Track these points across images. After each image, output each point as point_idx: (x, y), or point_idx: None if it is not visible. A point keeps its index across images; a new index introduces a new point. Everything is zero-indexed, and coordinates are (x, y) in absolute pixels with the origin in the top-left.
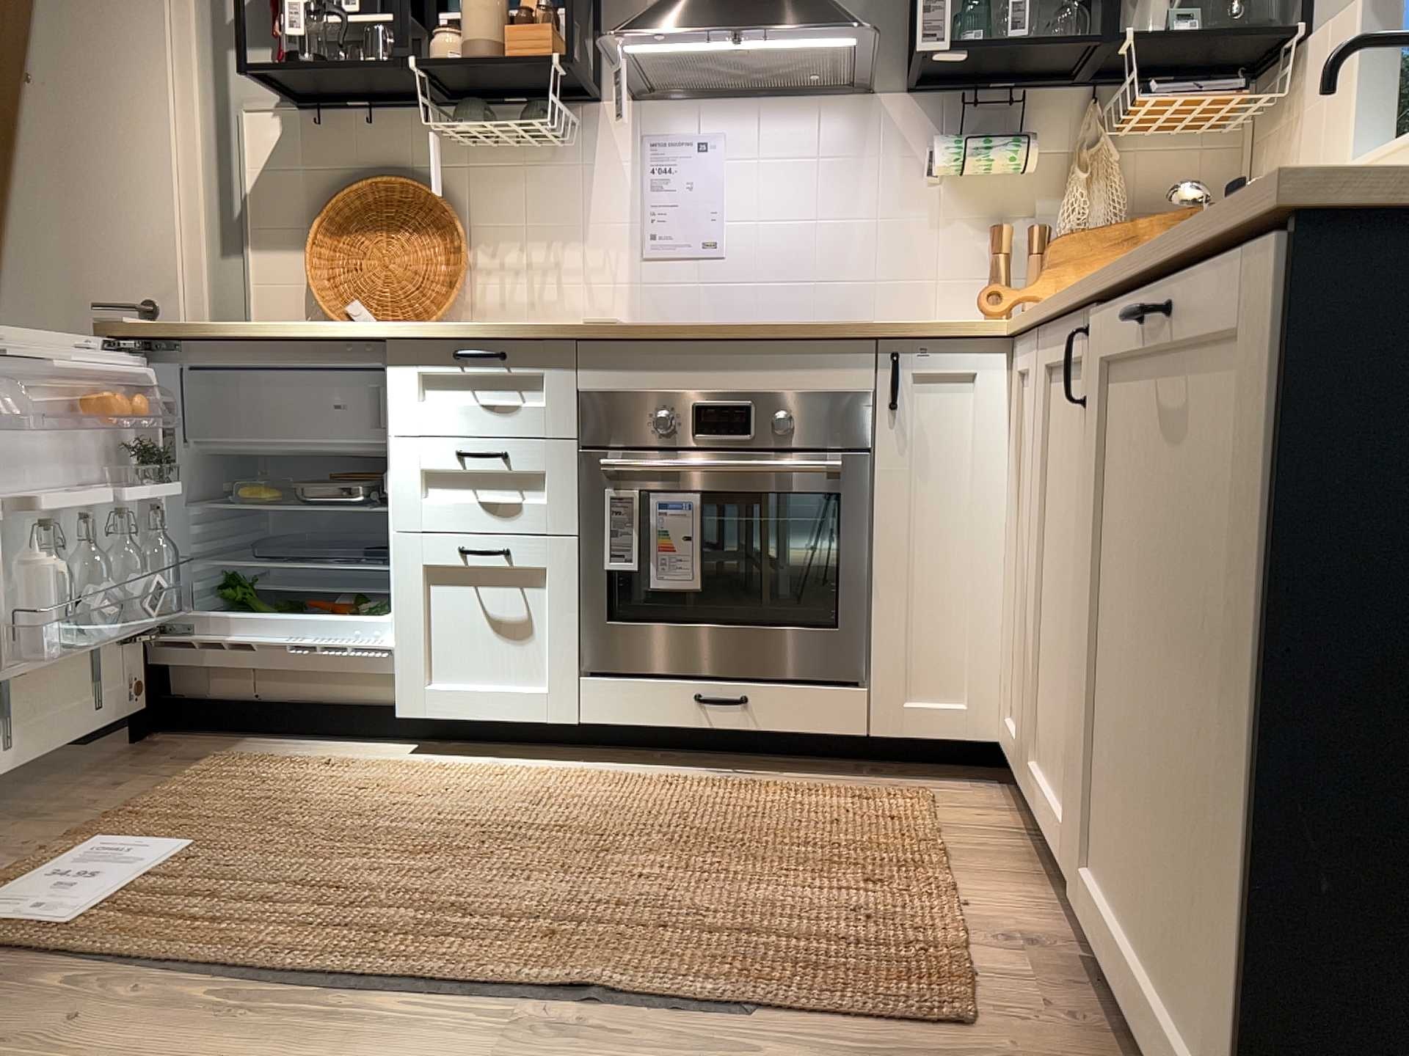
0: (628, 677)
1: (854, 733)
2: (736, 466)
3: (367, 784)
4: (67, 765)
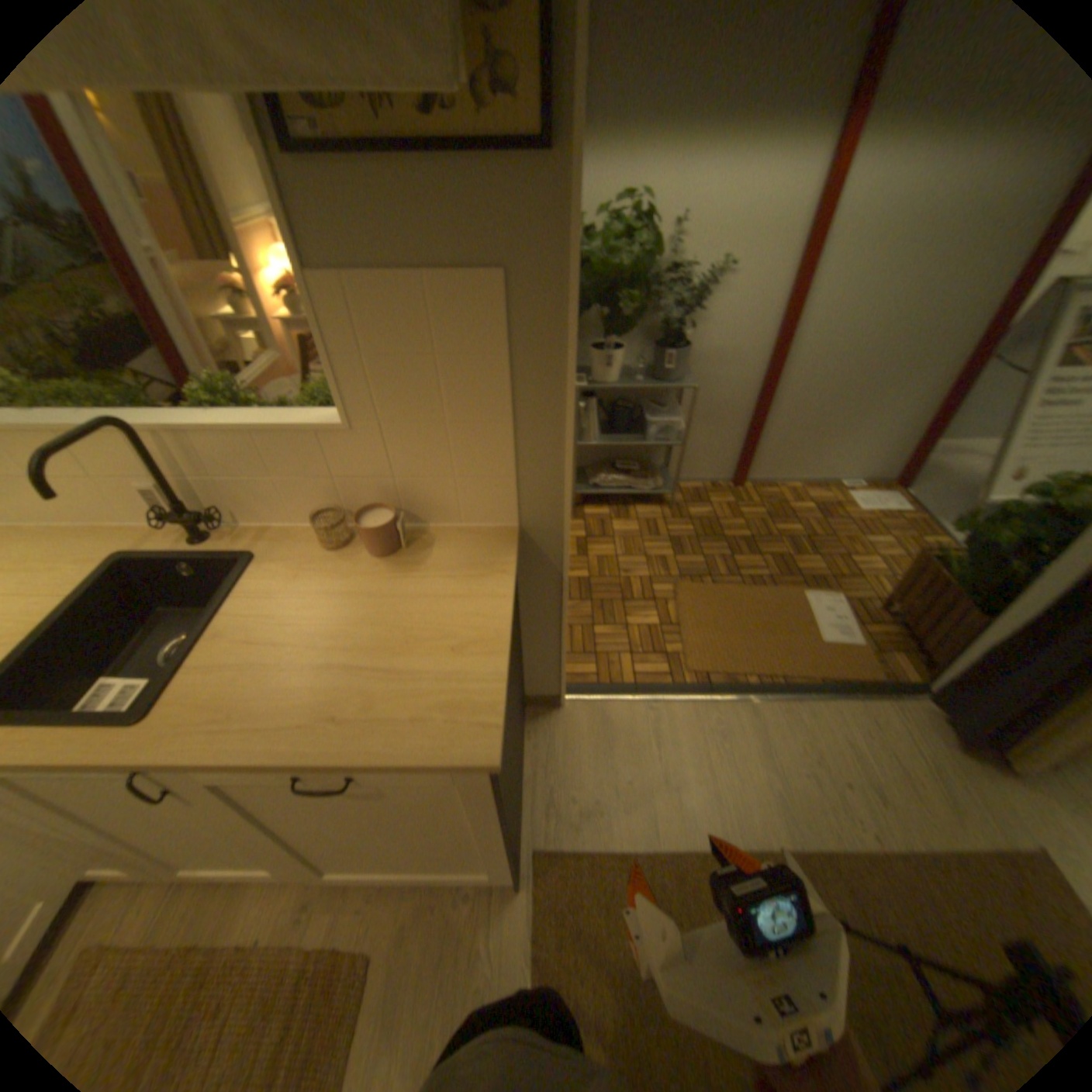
0: None
1: None
2: None
3: None
4: None
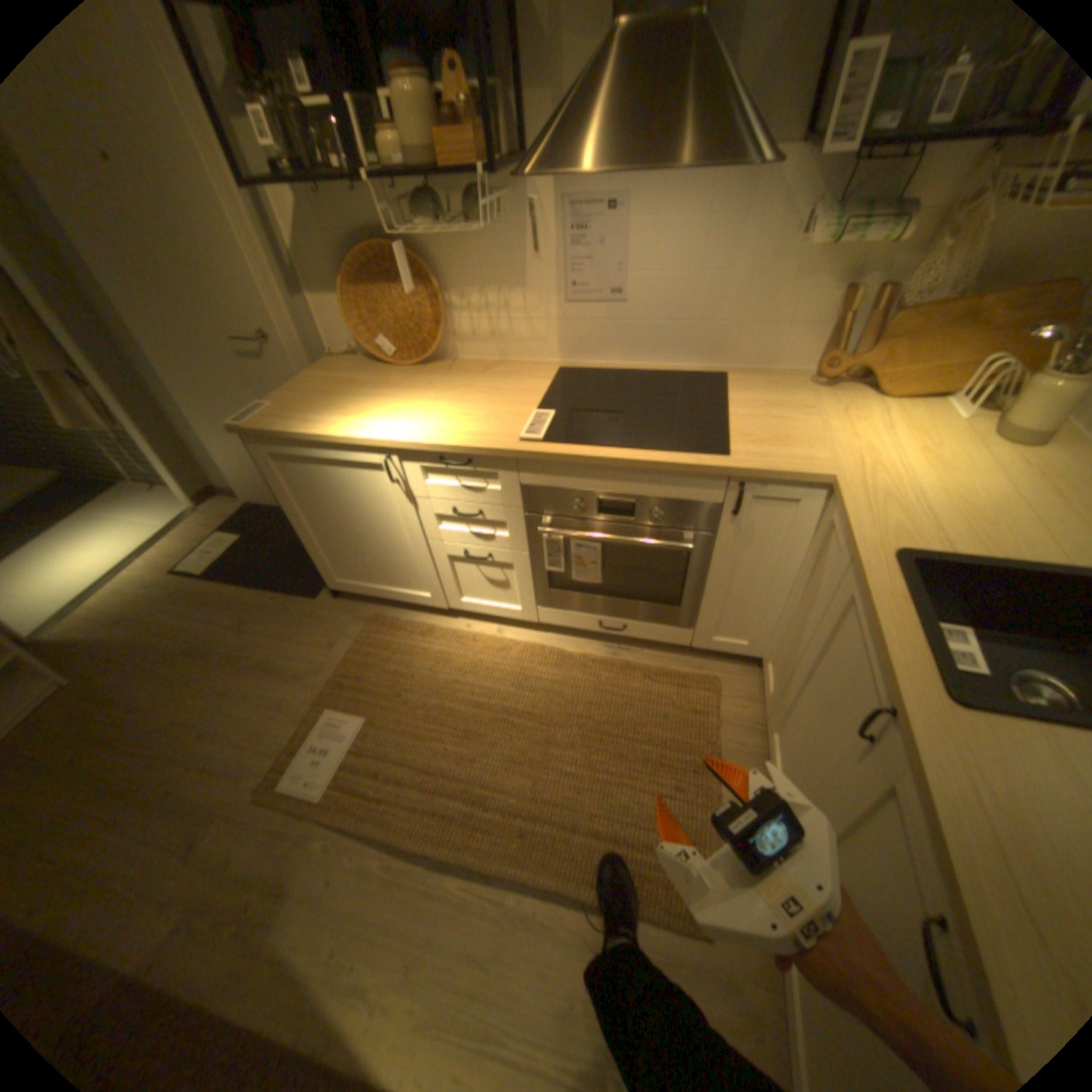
0: (562, 601)
1: (681, 643)
2: (621, 539)
3: (439, 654)
4: (309, 619)
